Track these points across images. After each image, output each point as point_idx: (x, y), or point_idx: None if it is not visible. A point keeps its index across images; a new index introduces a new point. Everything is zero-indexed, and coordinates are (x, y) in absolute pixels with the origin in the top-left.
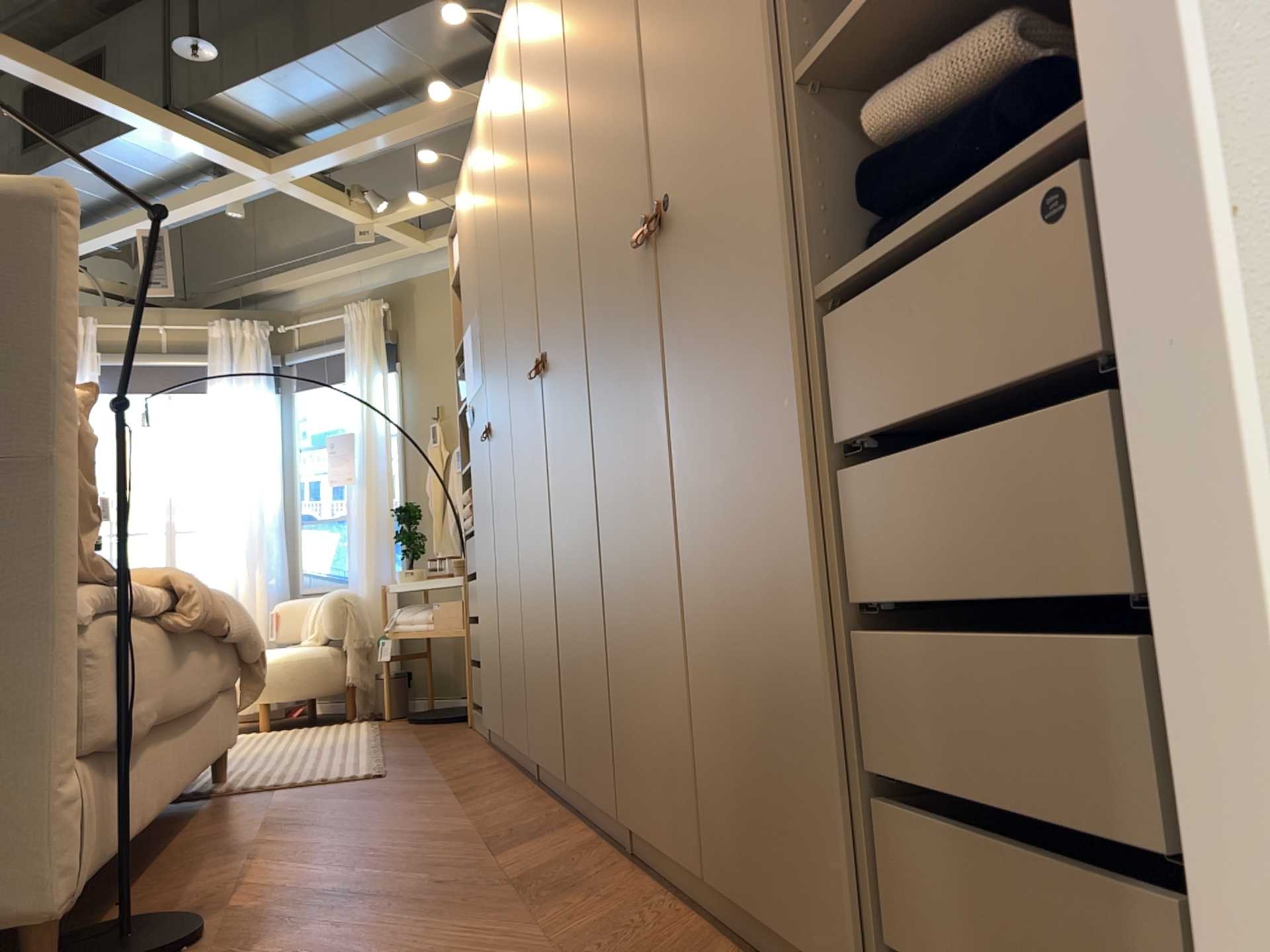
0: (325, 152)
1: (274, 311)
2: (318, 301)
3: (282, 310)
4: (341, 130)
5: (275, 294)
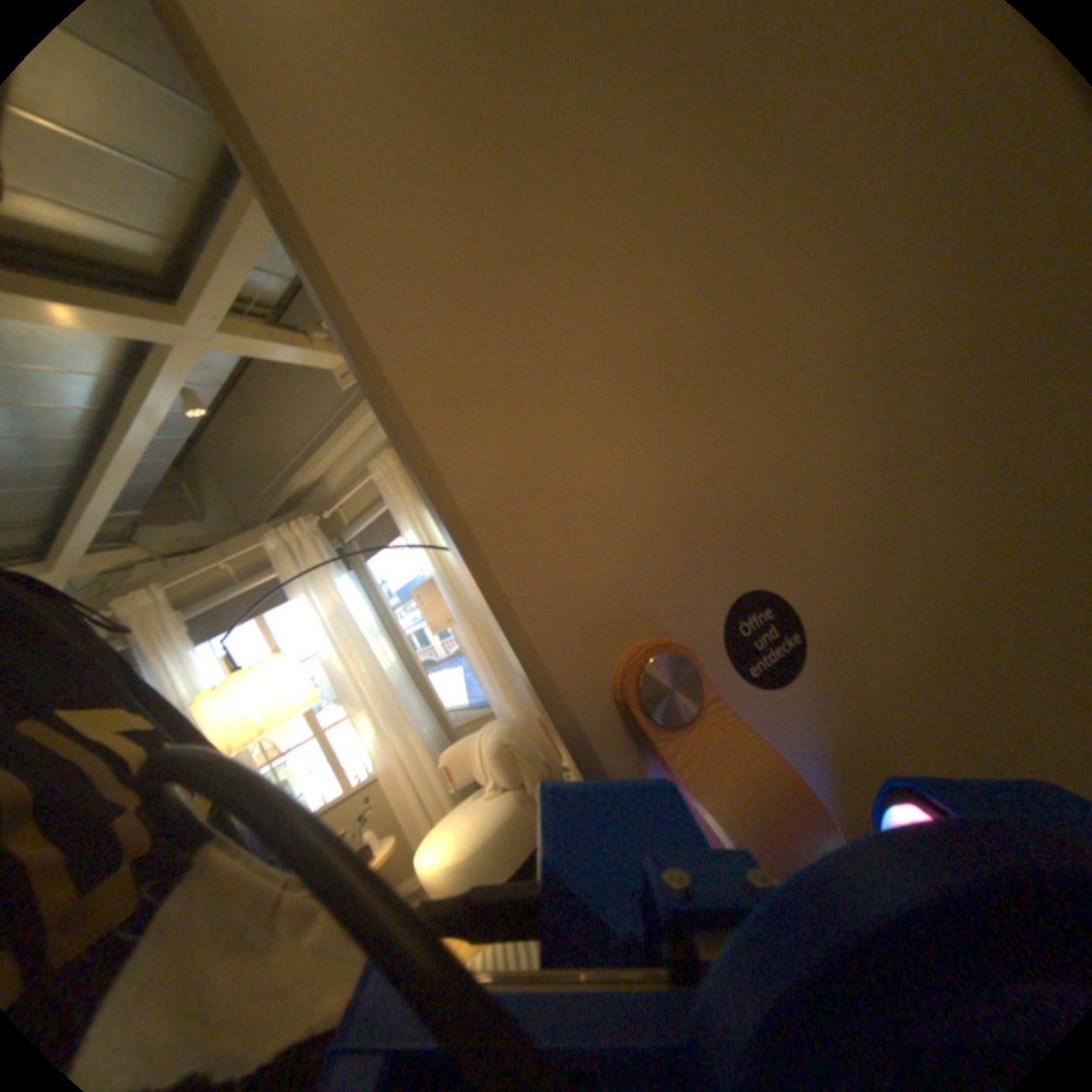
0: (223, 245)
1: (317, 501)
2: (347, 475)
3: (322, 497)
4: (232, 210)
5: (308, 486)
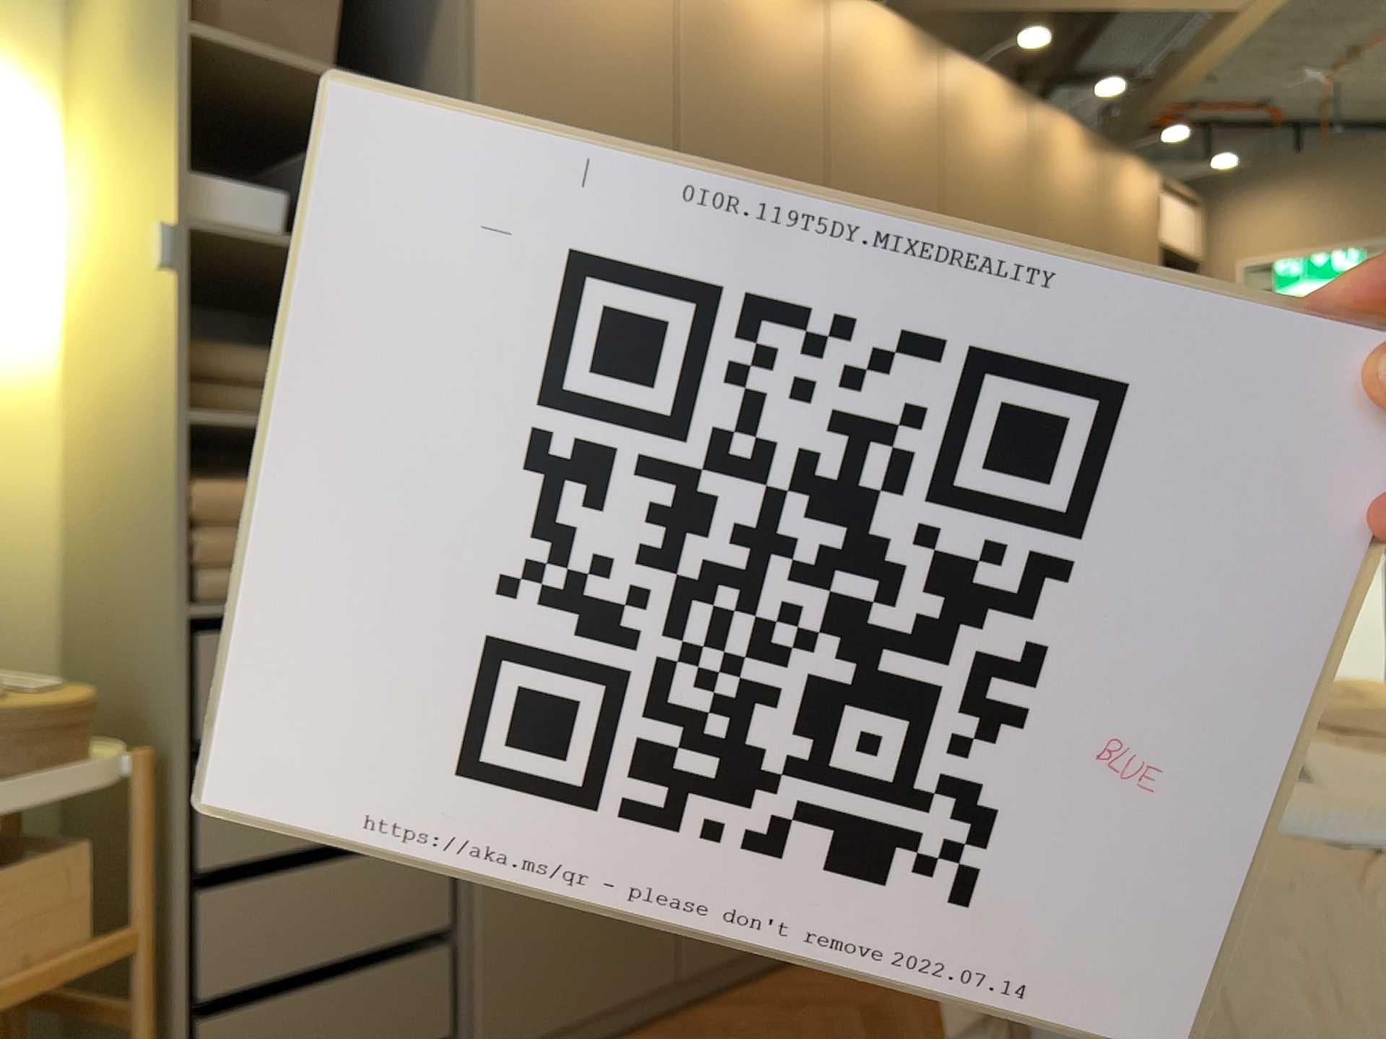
0: None
1: None
2: None
3: None
4: None
5: None
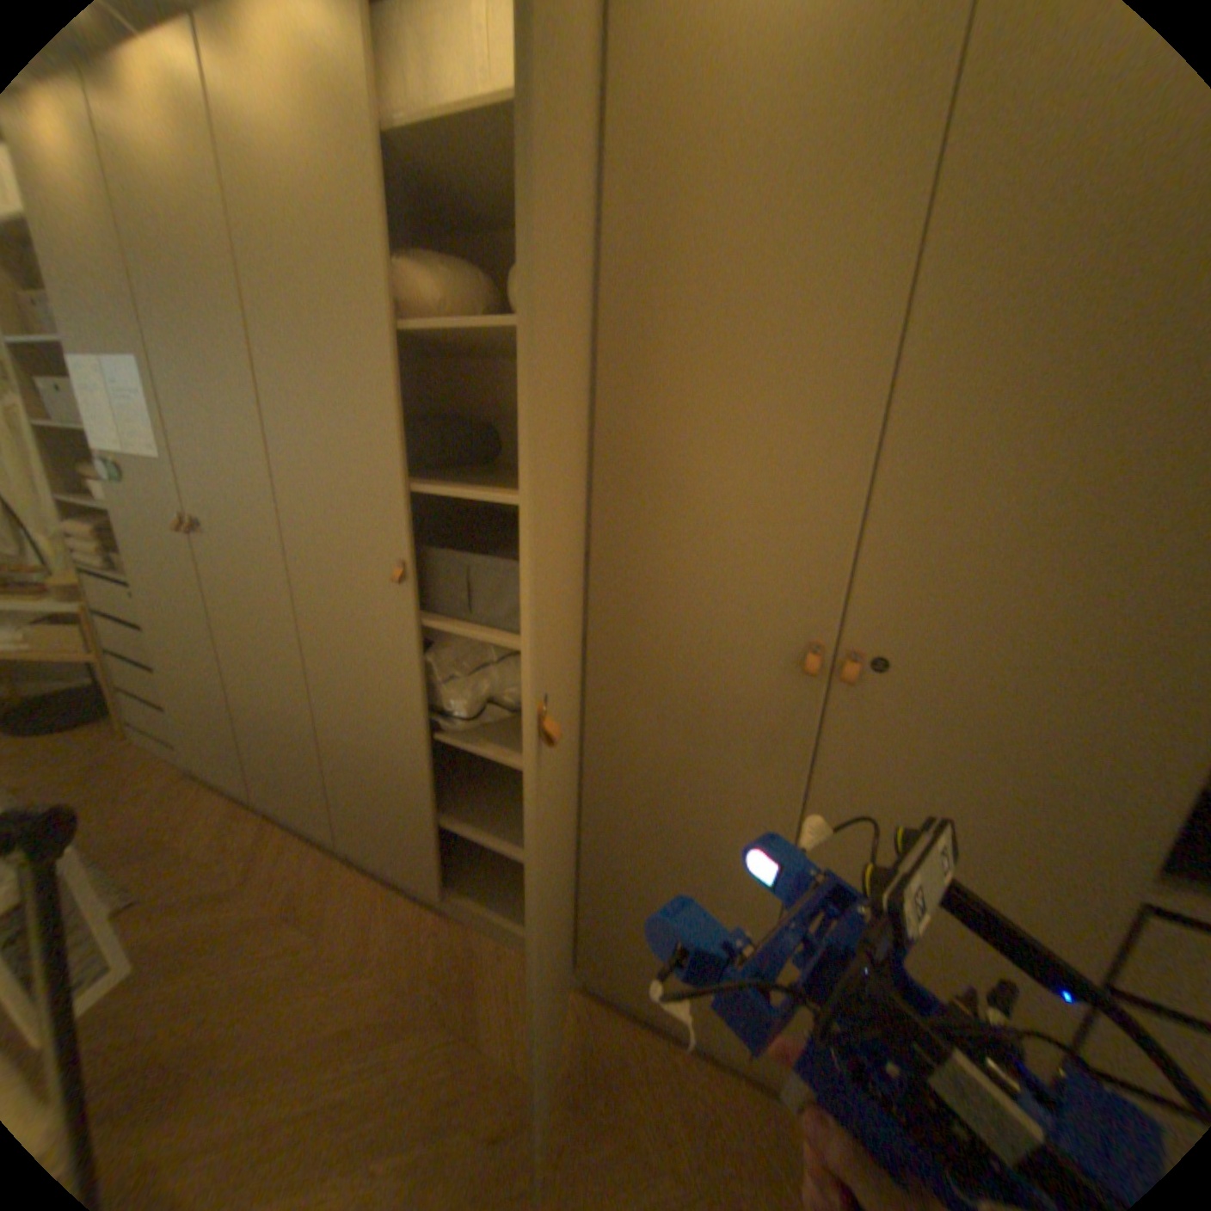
0: None
1: None
2: None
3: None
4: None
5: None
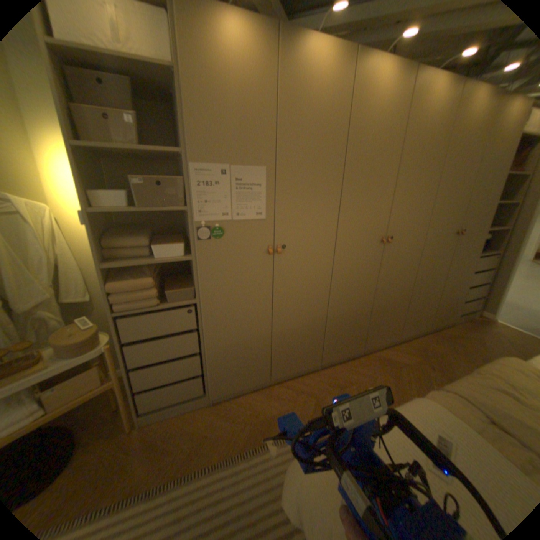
0: None
1: None
2: None
3: None
4: None
5: None
